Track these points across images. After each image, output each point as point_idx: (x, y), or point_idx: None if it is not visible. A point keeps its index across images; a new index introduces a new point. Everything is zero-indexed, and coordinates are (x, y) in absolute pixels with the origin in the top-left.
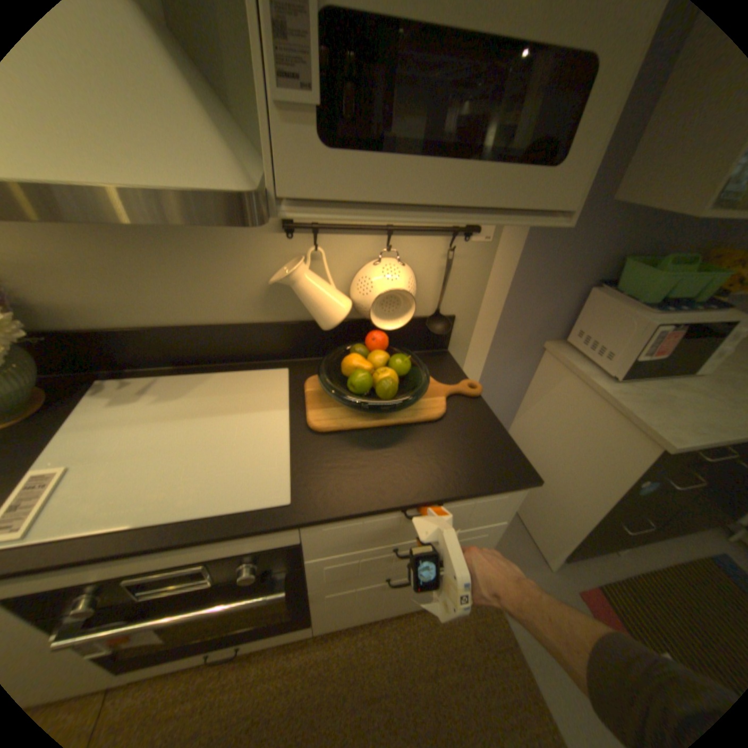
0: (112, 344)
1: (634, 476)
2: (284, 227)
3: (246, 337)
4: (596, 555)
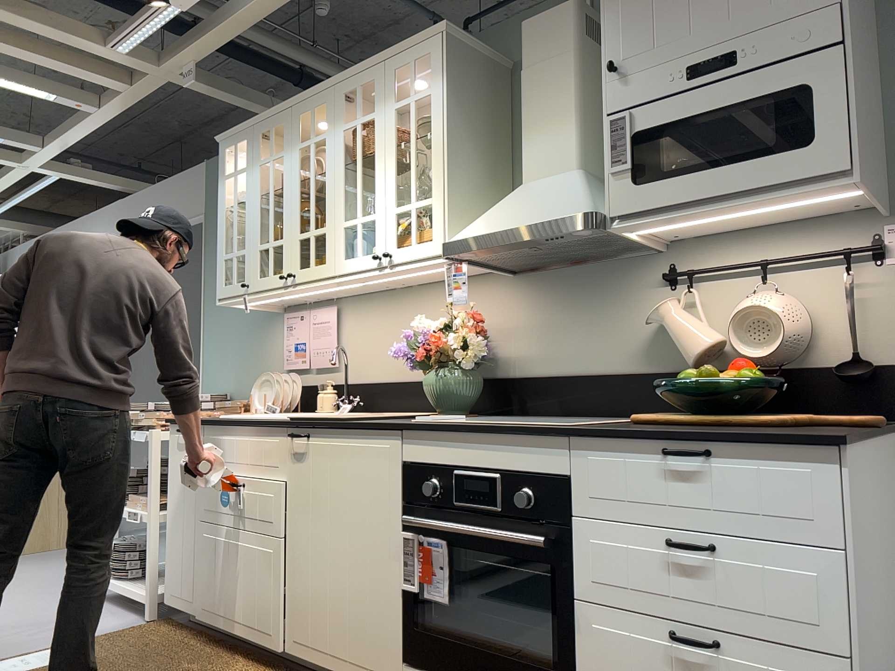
0: (530, 389)
1: None
2: (663, 275)
3: (626, 387)
4: None
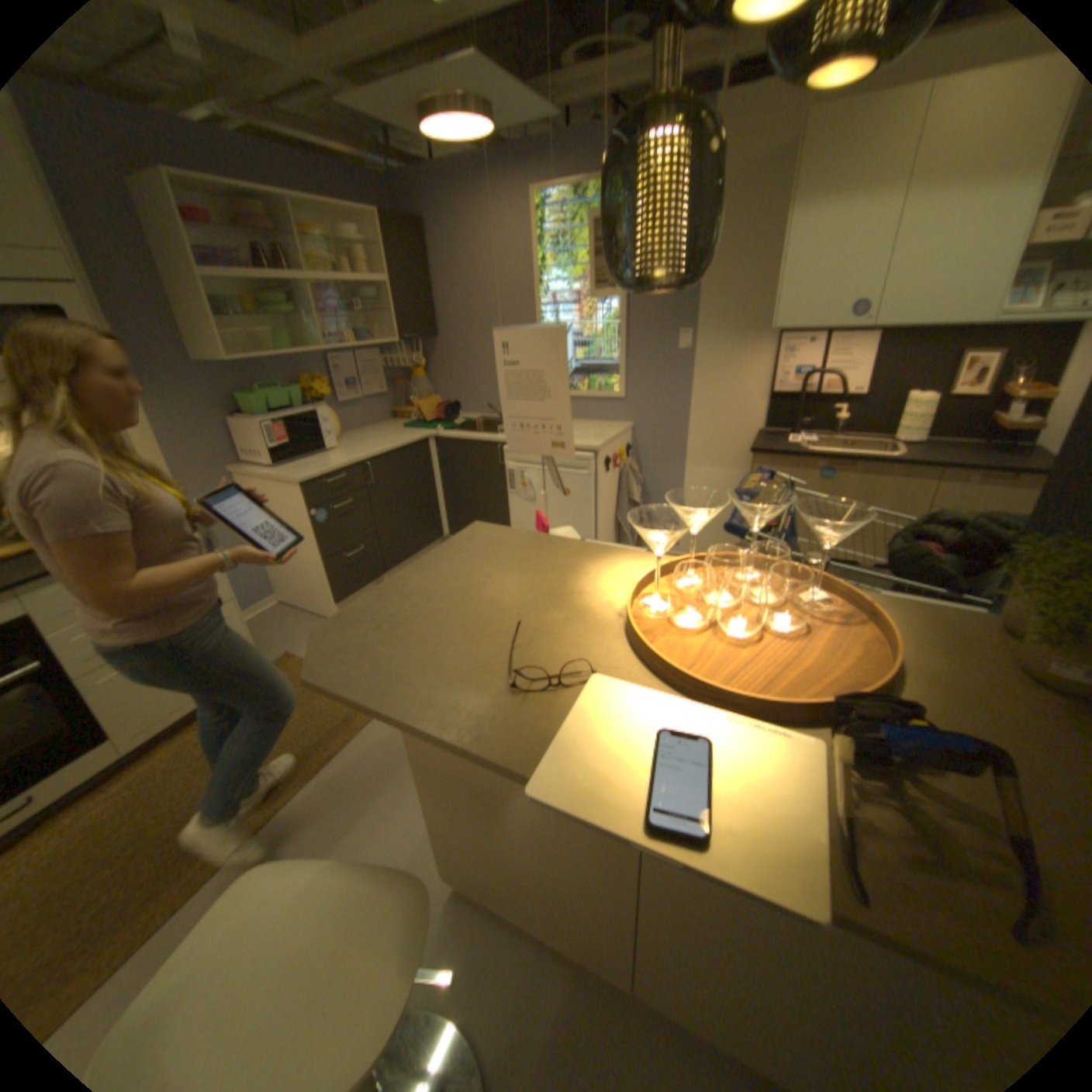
0: None
1: (306, 513)
2: None
3: None
4: (353, 590)
